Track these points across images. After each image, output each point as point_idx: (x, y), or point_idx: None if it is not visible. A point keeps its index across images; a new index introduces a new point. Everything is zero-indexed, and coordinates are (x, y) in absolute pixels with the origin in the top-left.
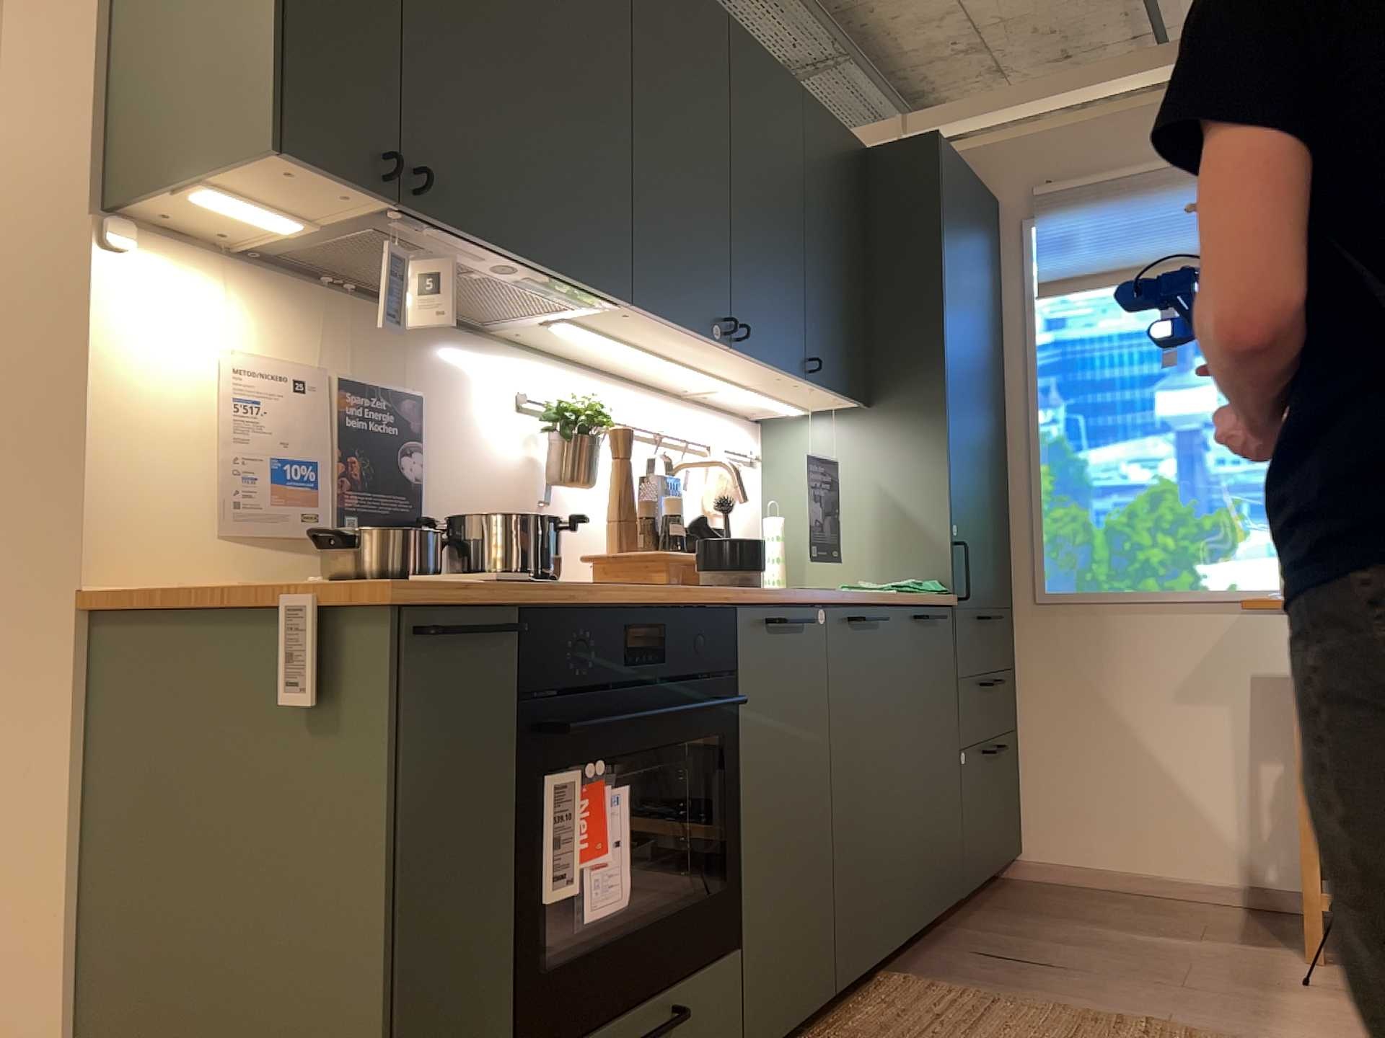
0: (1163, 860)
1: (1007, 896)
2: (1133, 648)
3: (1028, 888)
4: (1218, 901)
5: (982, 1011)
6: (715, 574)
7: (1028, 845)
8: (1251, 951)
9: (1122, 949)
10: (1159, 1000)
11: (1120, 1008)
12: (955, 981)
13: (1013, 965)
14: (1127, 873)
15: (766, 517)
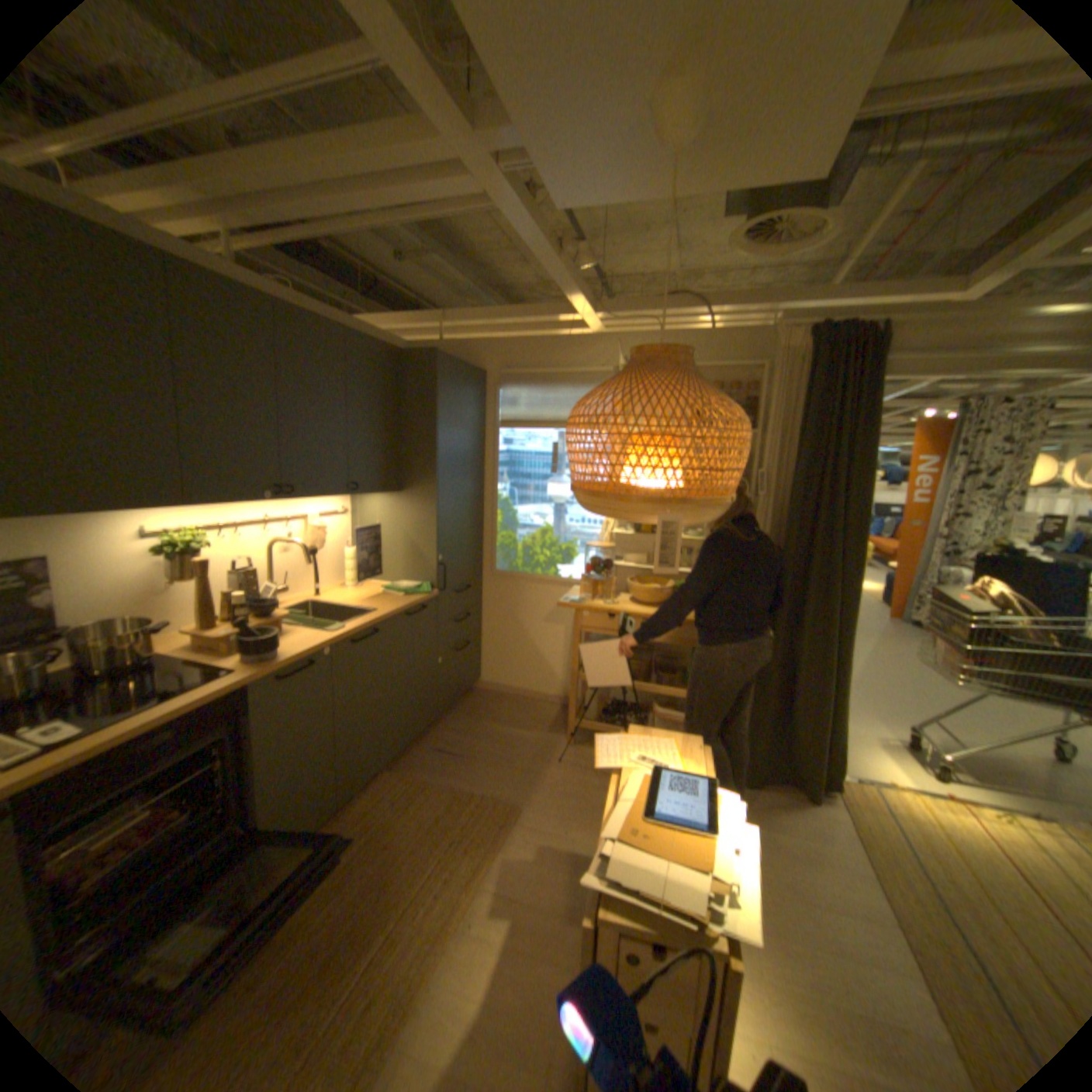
0: (532, 686)
1: (465, 705)
2: (528, 599)
3: (478, 697)
4: (550, 703)
5: (412, 800)
6: (240, 659)
7: (481, 677)
8: (548, 740)
9: (496, 742)
10: (494, 781)
11: (475, 788)
12: (412, 775)
13: (444, 759)
14: (518, 690)
15: (345, 546)
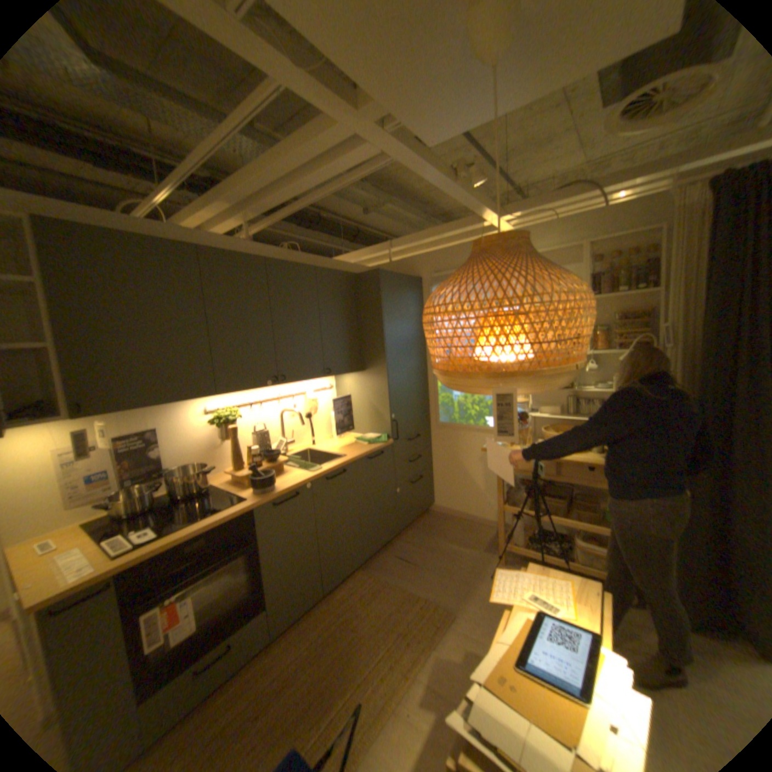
0: (474, 511)
1: (422, 523)
2: (465, 443)
3: (433, 517)
4: (489, 526)
5: (376, 594)
6: (251, 491)
7: (435, 502)
8: (484, 557)
9: (443, 555)
10: (437, 587)
11: (422, 591)
12: (379, 575)
13: (403, 565)
14: (463, 514)
15: (332, 410)
